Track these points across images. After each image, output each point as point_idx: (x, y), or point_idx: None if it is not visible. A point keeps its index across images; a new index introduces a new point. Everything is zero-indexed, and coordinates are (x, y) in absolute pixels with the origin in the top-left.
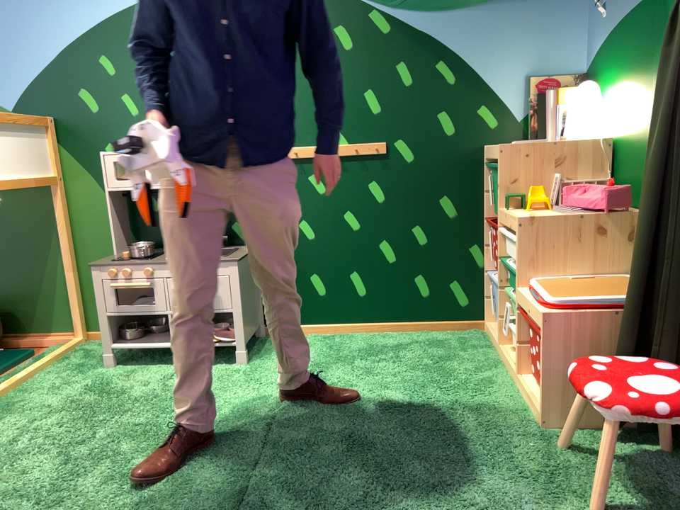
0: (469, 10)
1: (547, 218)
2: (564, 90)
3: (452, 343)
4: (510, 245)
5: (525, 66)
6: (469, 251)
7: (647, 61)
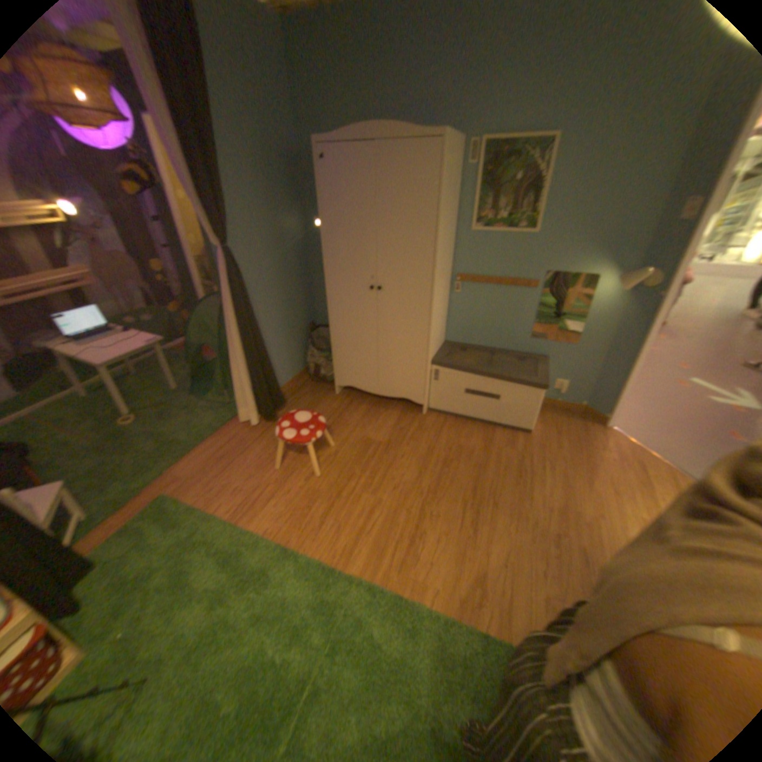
0: None
1: None
2: None
3: None
4: None
5: None
6: None
7: None
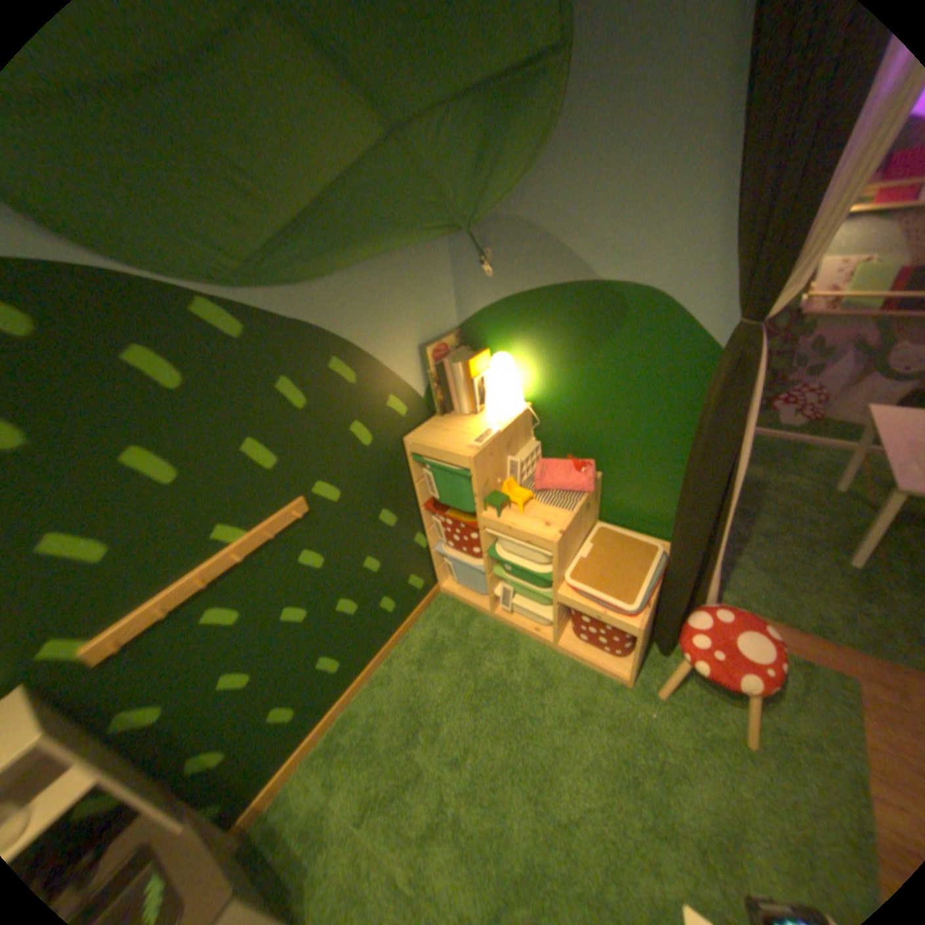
0: (349, 274)
1: (570, 527)
2: (464, 357)
3: (443, 634)
4: (507, 545)
5: (418, 336)
6: (416, 542)
7: (586, 347)
